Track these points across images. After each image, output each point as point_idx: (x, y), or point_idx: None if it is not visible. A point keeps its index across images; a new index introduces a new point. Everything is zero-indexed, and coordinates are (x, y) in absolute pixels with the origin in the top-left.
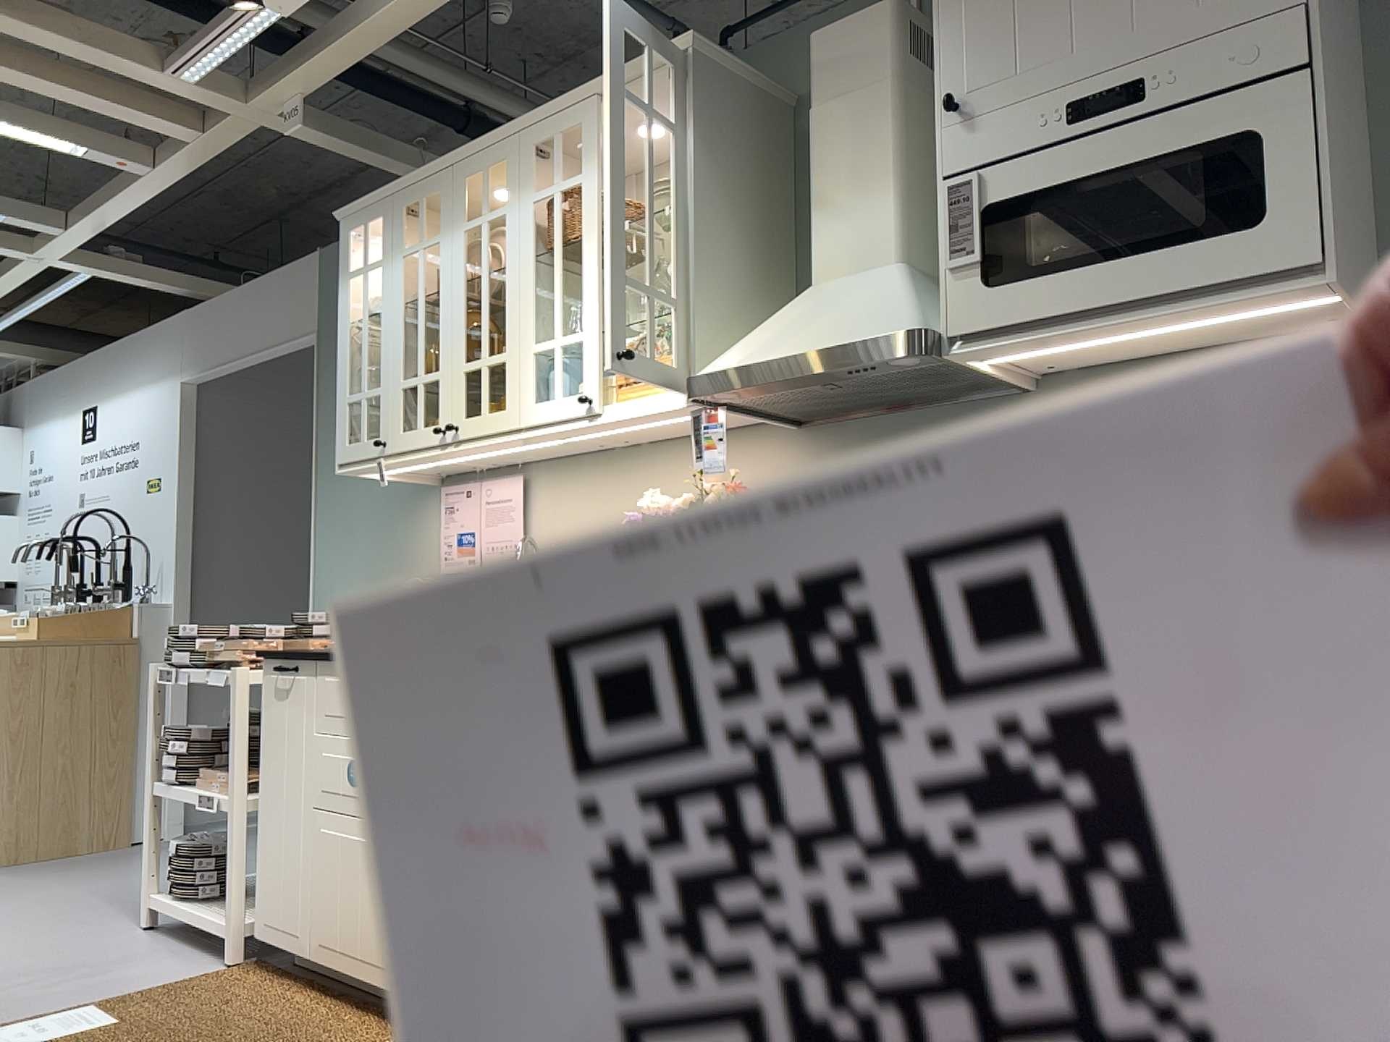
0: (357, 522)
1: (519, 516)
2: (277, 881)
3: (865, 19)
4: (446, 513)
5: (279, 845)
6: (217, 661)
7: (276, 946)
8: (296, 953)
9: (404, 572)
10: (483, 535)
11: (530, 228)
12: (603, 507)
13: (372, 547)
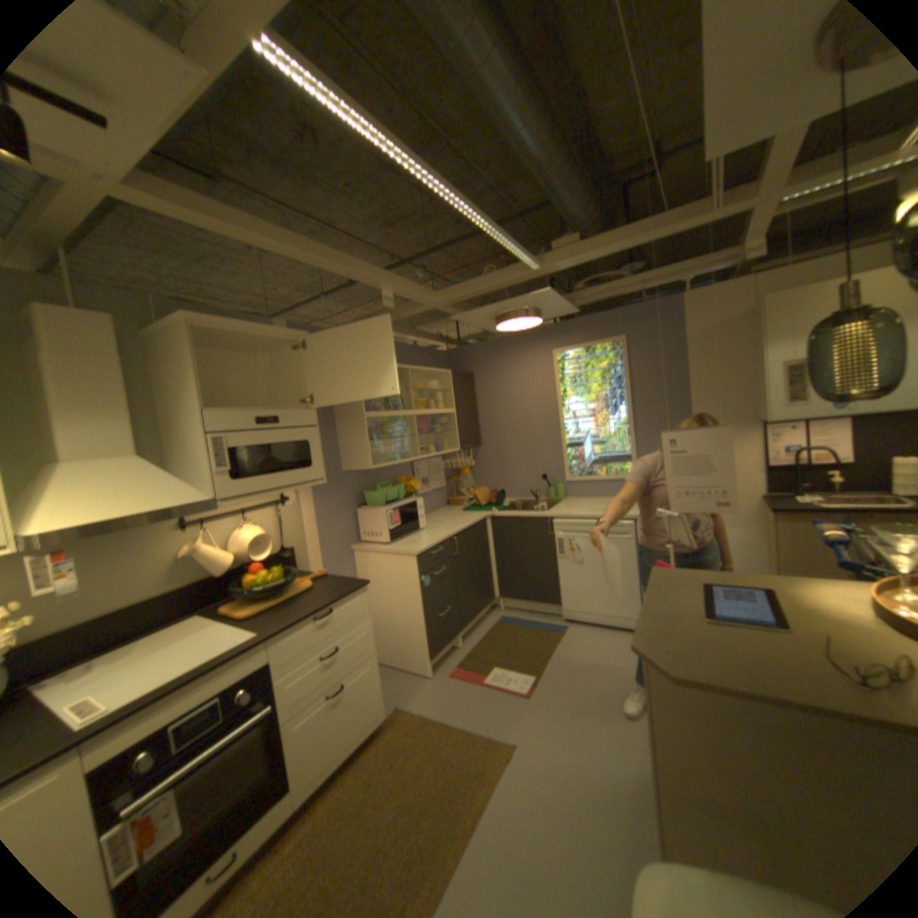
0: None
1: None
2: None
3: (94, 316)
4: None
5: None
6: None
7: None
8: None
9: None
10: None
11: None
12: None
13: None
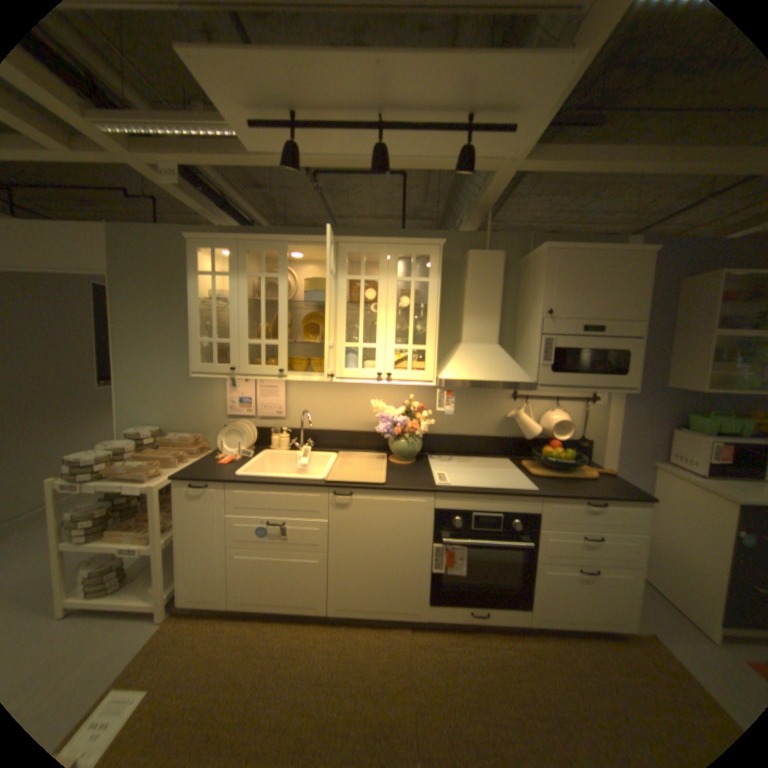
0: (154, 382)
1: (283, 395)
2: (197, 582)
3: (495, 253)
4: (231, 387)
5: (196, 566)
6: (114, 478)
7: (197, 608)
8: (215, 610)
9: (197, 410)
10: (260, 400)
11: (344, 290)
12: (332, 396)
13: (169, 396)
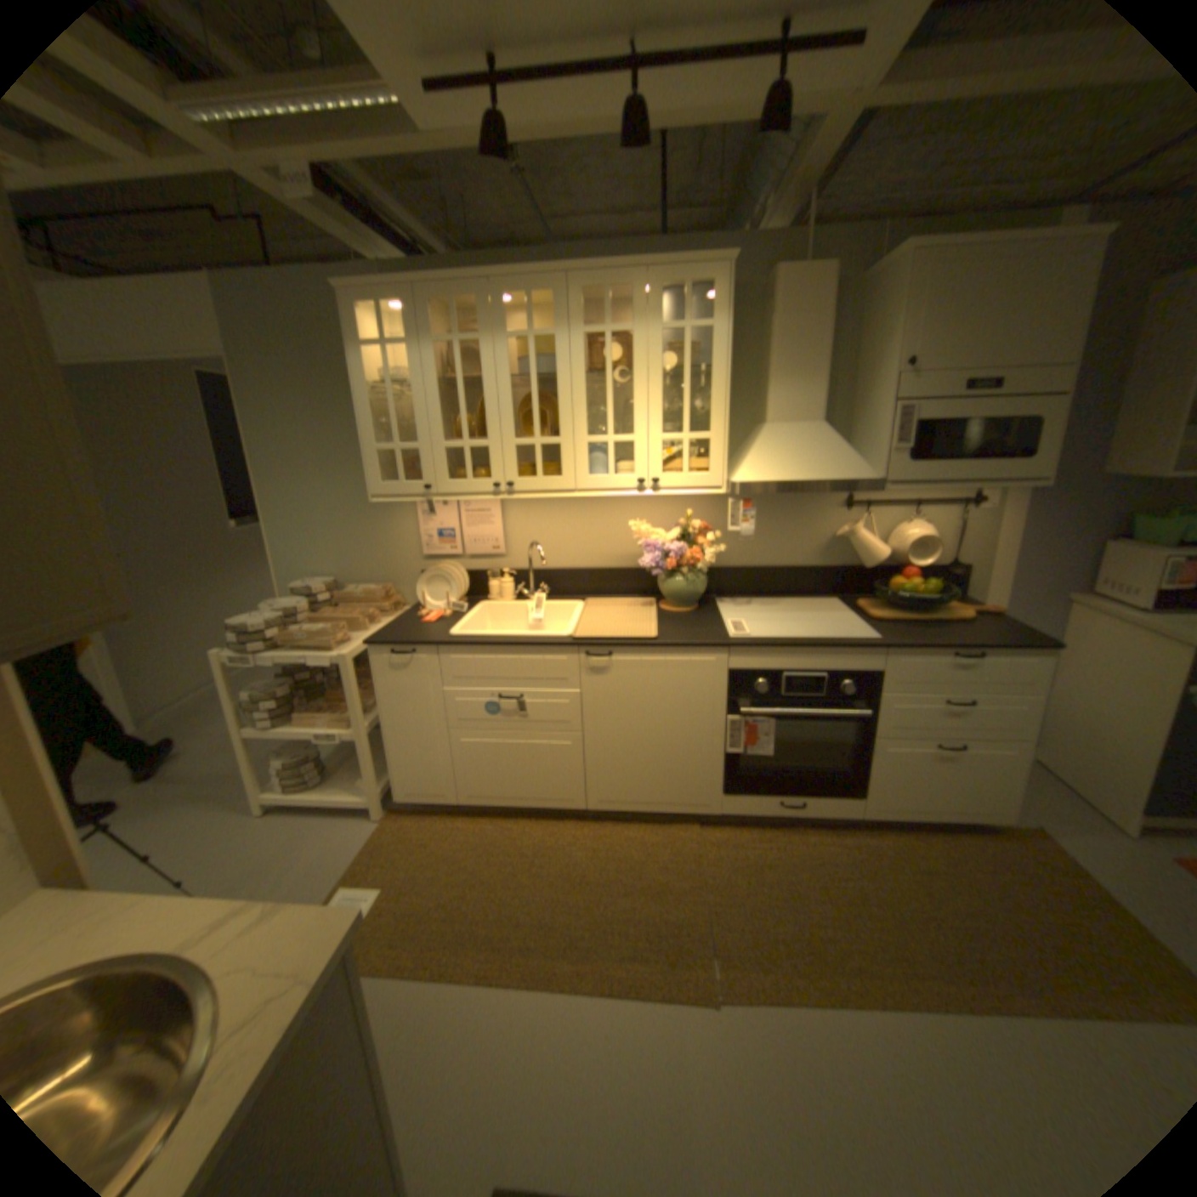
0: (316, 515)
1: (499, 522)
2: (416, 772)
3: (822, 266)
4: (425, 516)
5: (413, 753)
6: (293, 646)
7: (420, 804)
8: (443, 805)
9: (380, 552)
10: (467, 532)
11: (581, 352)
12: (570, 520)
13: (339, 534)
